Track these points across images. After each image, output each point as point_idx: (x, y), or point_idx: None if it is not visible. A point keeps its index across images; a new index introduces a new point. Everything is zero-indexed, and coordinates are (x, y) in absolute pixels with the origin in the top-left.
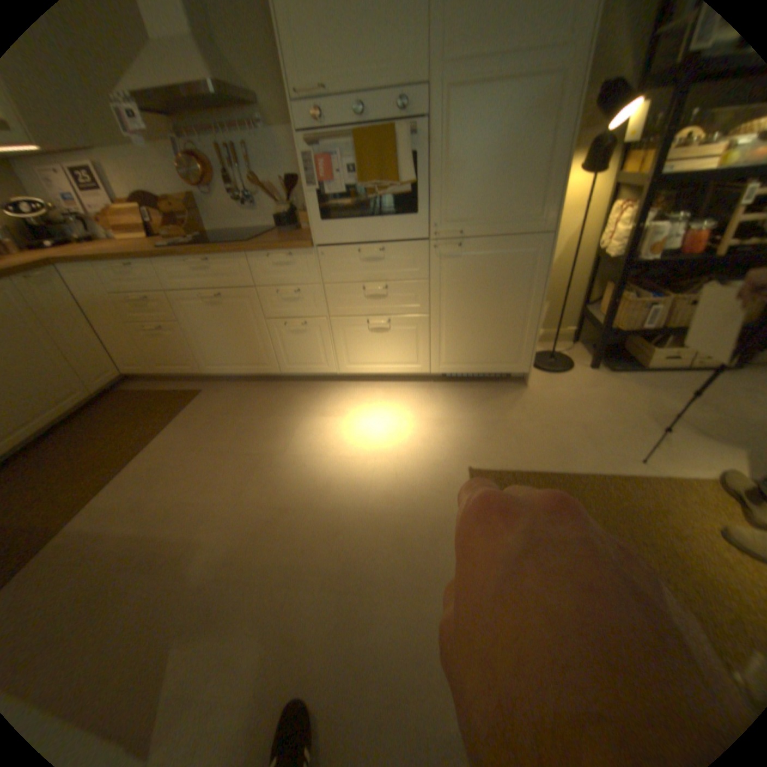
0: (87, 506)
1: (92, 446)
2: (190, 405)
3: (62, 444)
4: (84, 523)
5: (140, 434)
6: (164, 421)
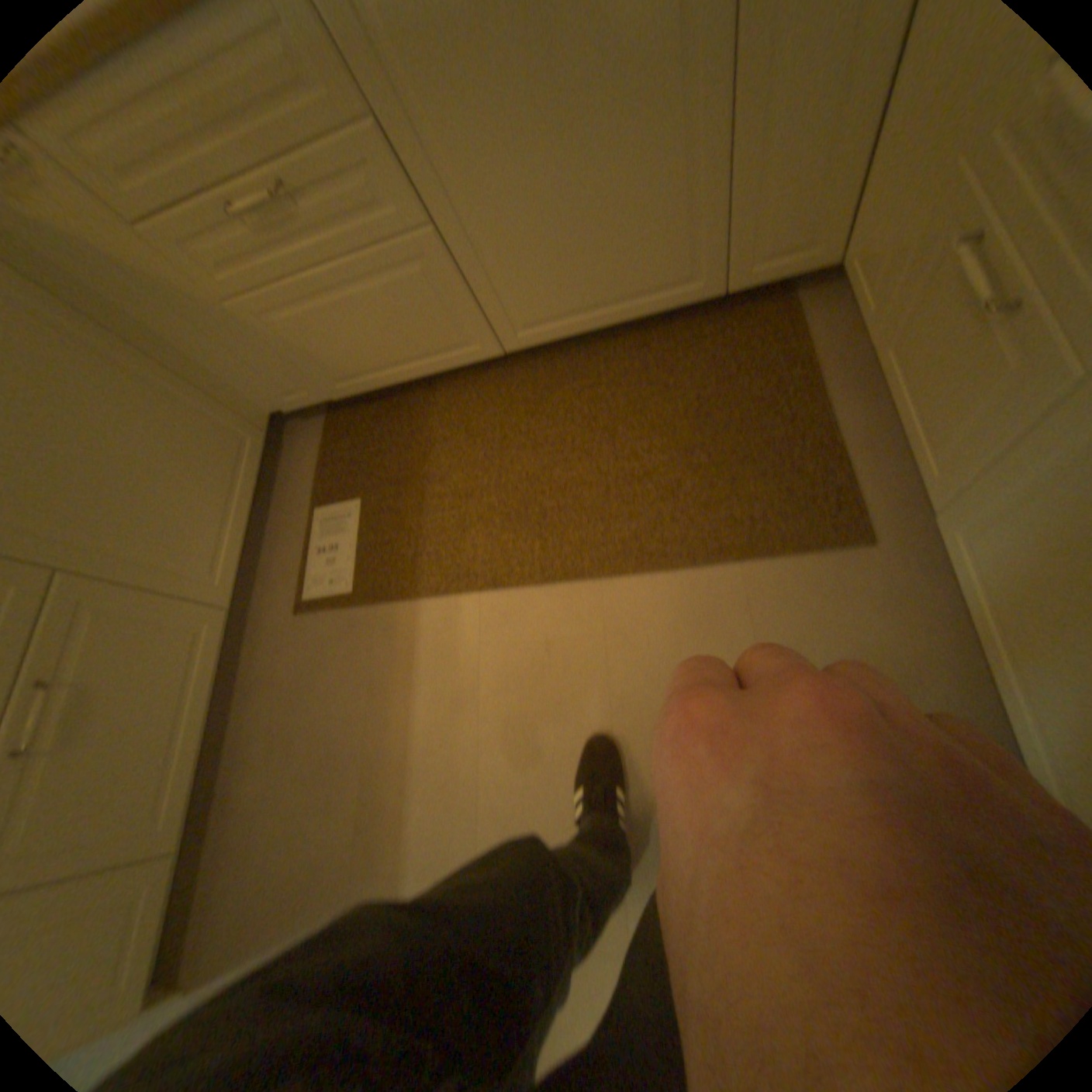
0: (461, 601)
1: (593, 458)
2: (785, 571)
3: (588, 395)
4: (432, 632)
5: (643, 532)
6: (699, 554)
